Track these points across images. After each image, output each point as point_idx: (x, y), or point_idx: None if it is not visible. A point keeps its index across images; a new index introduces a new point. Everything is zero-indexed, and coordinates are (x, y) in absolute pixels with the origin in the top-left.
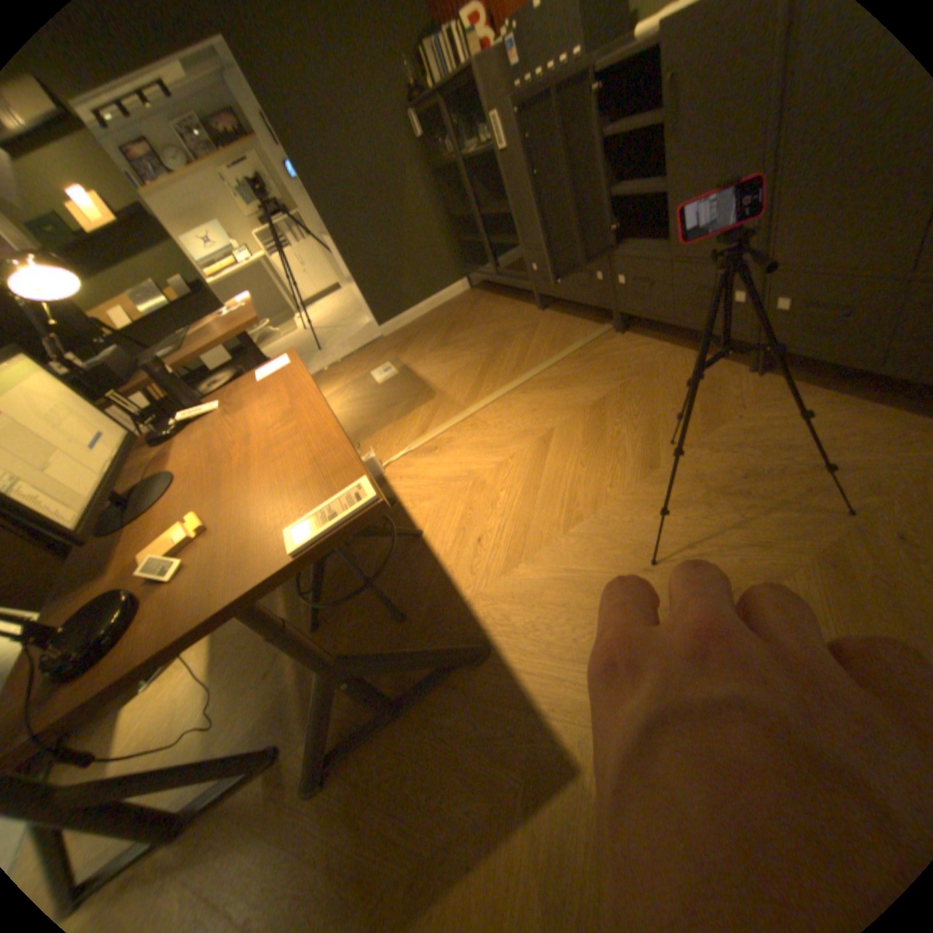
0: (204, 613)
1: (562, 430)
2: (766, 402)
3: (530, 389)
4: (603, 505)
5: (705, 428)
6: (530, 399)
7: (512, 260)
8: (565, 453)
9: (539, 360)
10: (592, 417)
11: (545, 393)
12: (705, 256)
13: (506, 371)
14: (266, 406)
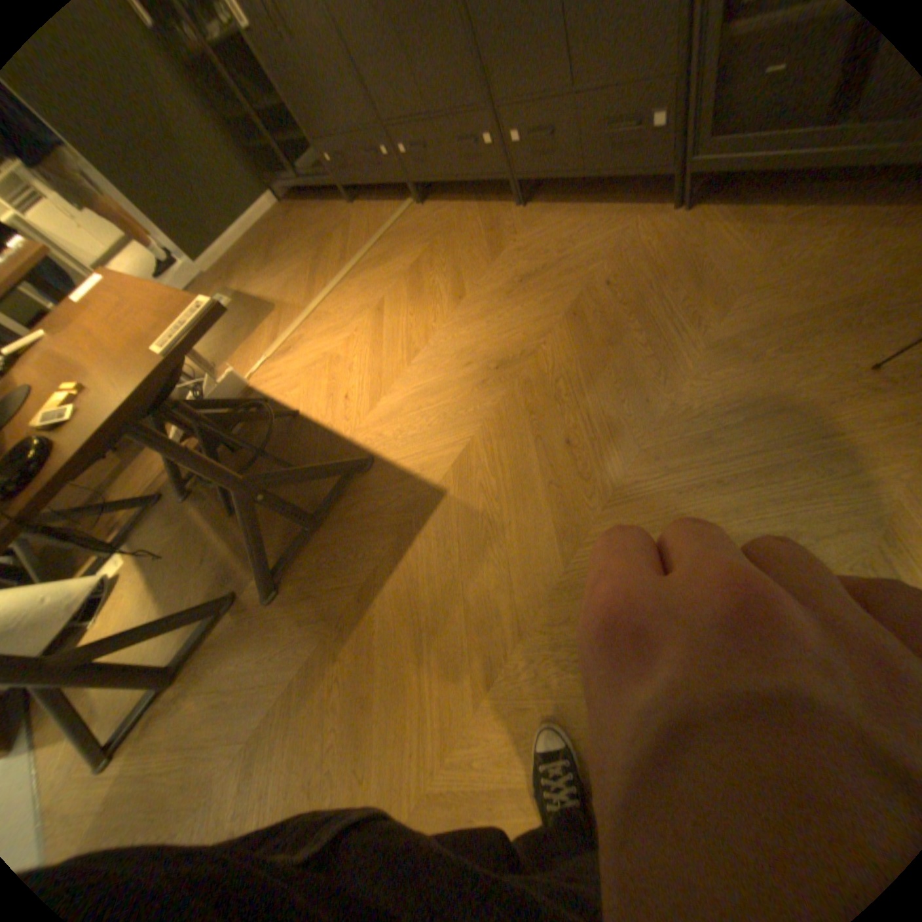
0: (109, 413)
1: (391, 297)
2: (530, 225)
3: (357, 274)
4: (432, 337)
5: (492, 258)
6: (360, 282)
7: (309, 161)
8: (397, 312)
9: (359, 248)
10: (412, 278)
11: (371, 273)
12: (451, 107)
13: (333, 266)
14: (94, 312)
